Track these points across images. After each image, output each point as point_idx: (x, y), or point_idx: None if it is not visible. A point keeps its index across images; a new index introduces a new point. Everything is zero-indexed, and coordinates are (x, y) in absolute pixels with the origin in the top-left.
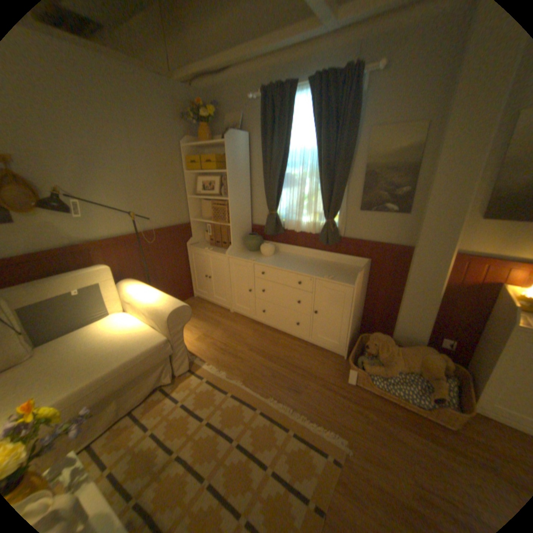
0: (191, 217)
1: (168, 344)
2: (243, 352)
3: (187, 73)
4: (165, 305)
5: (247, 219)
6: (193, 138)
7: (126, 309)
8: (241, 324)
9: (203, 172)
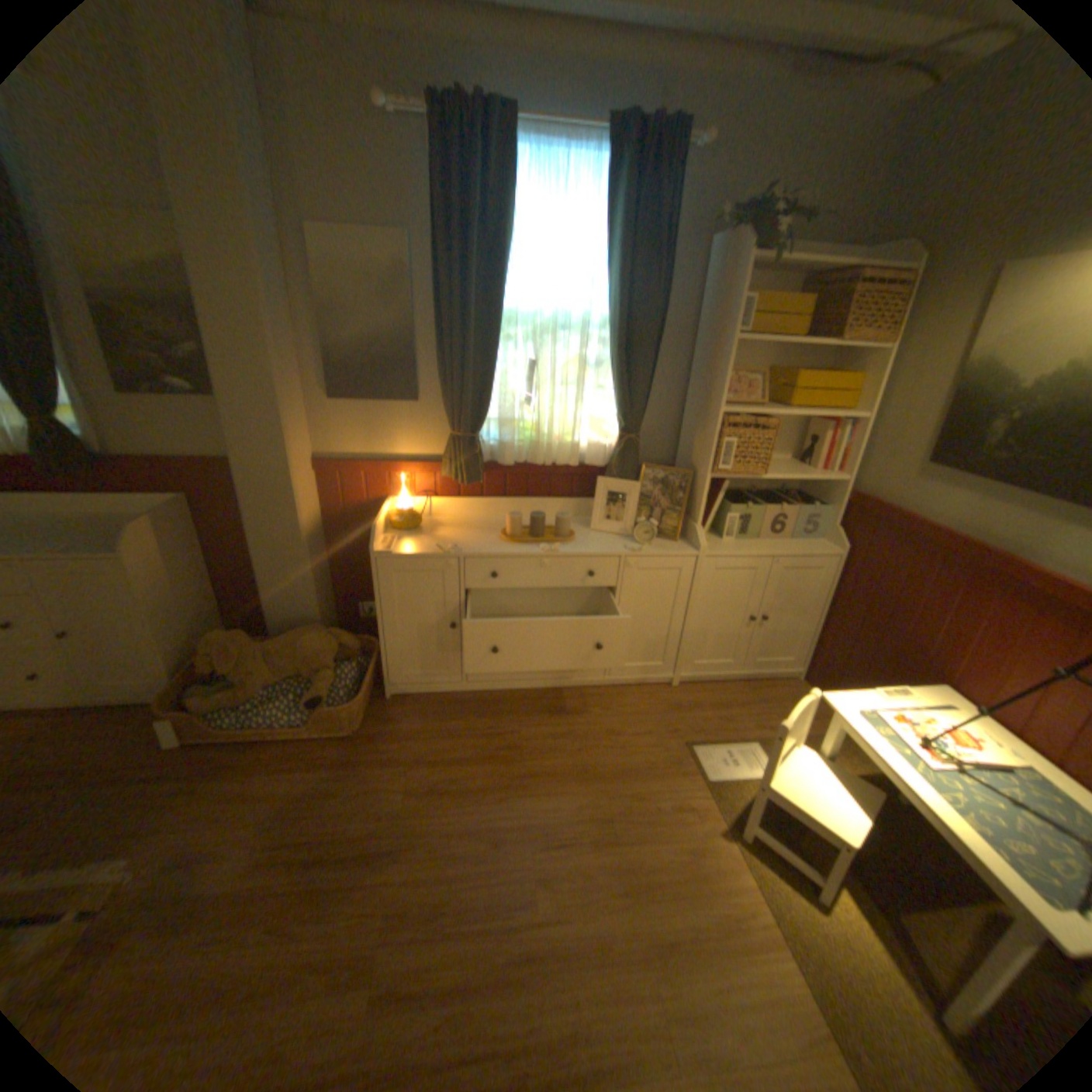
0: None
1: None
2: None
3: None
4: None
5: None
6: None
7: None
8: None
9: None
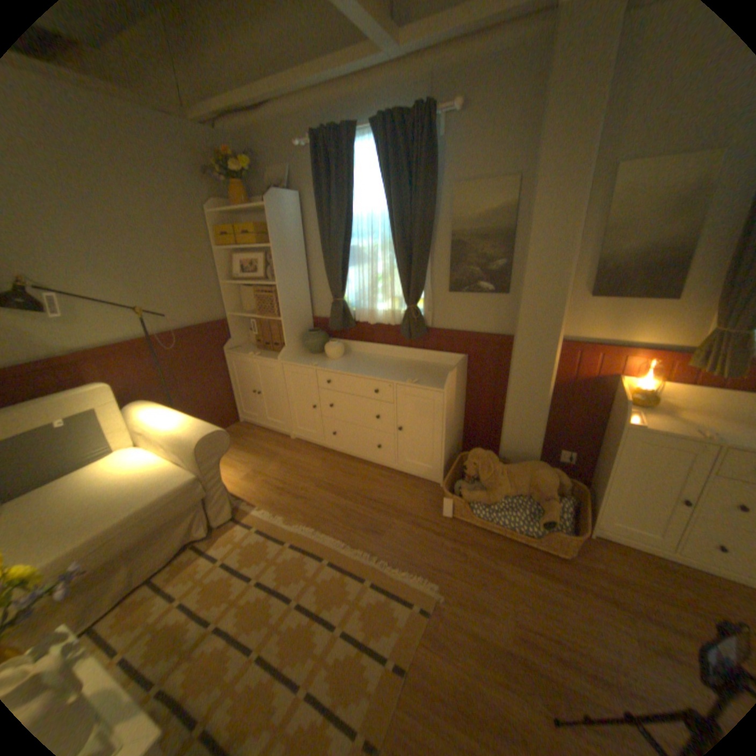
0: (227, 311)
1: (197, 485)
2: (307, 490)
3: (208, 111)
4: (191, 432)
5: (306, 310)
6: (222, 201)
7: (137, 443)
8: (305, 453)
9: (240, 248)
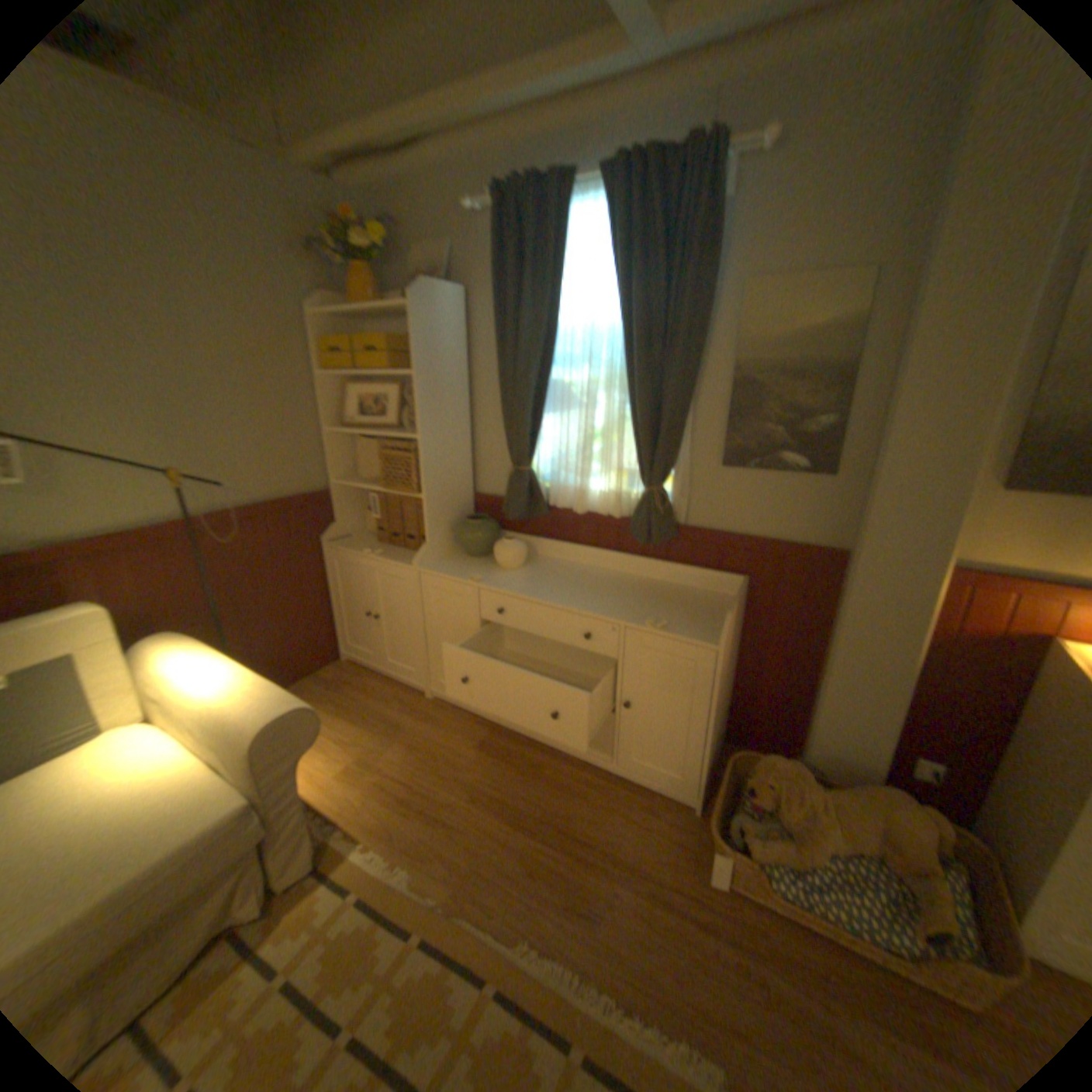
0: (331, 476)
1: (250, 818)
2: (454, 809)
3: (321, 150)
4: (246, 710)
5: (464, 482)
6: (335, 296)
7: (145, 721)
8: (450, 729)
9: (360, 374)
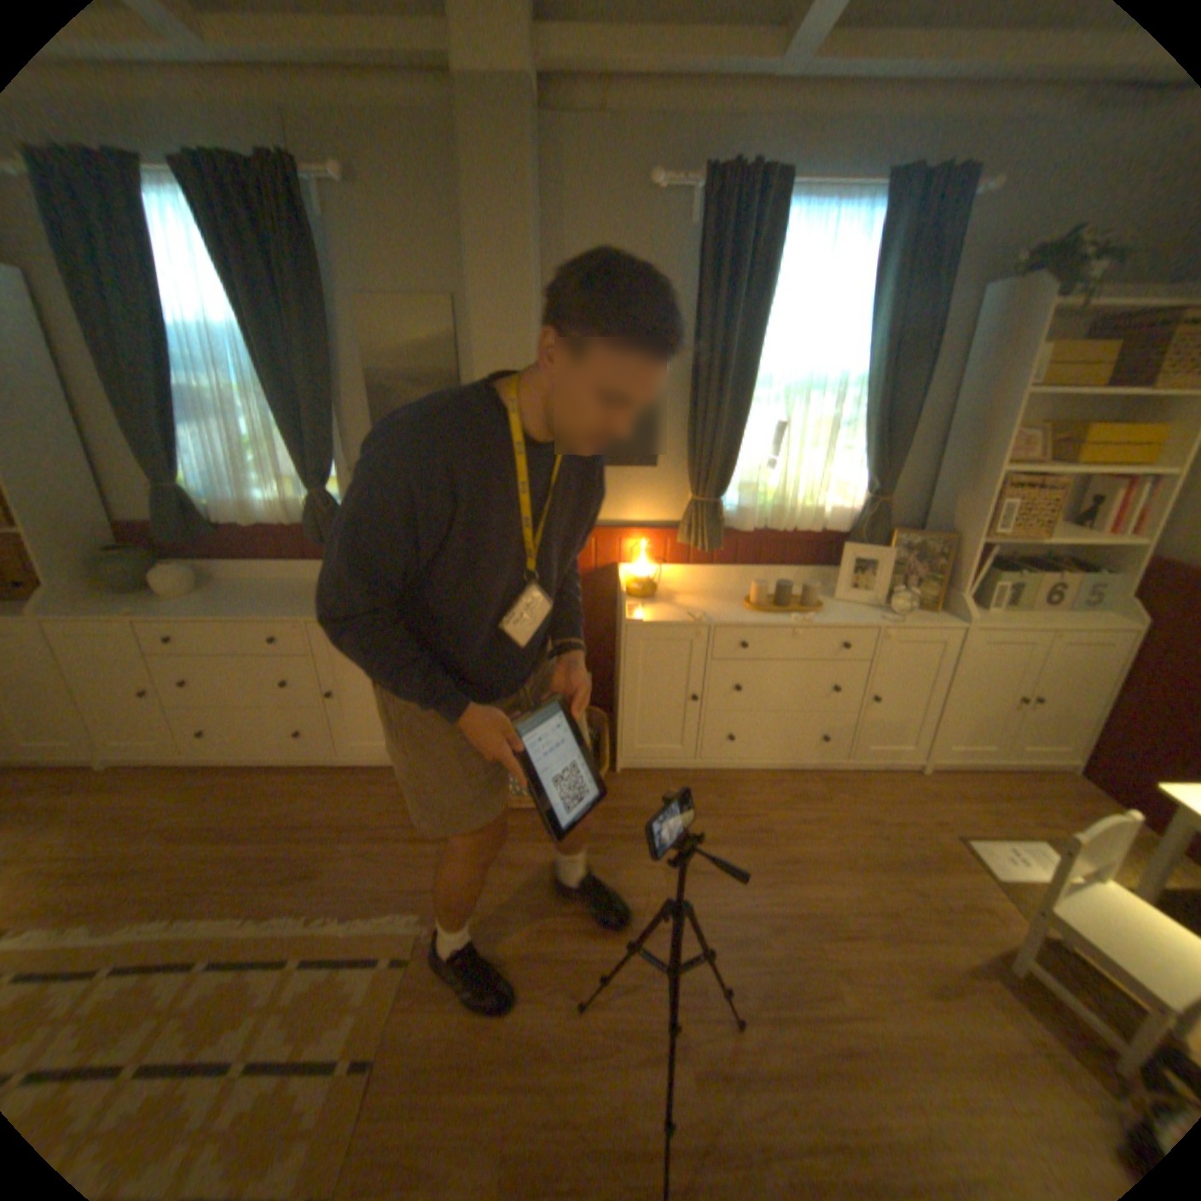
0: None
1: None
2: (148, 856)
3: None
4: None
5: (90, 510)
6: None
7: None
8: (136, 790)
9: None
